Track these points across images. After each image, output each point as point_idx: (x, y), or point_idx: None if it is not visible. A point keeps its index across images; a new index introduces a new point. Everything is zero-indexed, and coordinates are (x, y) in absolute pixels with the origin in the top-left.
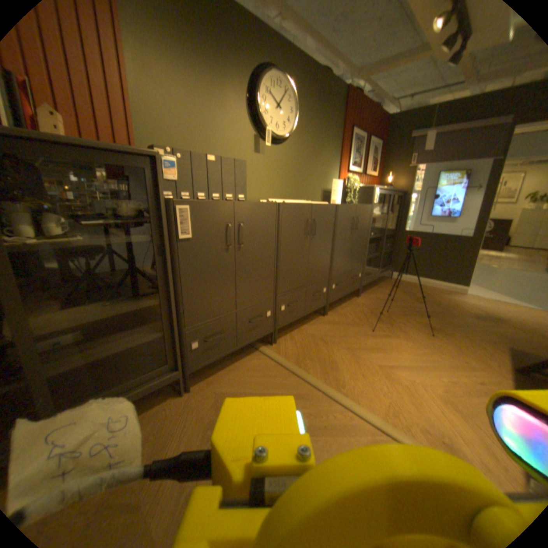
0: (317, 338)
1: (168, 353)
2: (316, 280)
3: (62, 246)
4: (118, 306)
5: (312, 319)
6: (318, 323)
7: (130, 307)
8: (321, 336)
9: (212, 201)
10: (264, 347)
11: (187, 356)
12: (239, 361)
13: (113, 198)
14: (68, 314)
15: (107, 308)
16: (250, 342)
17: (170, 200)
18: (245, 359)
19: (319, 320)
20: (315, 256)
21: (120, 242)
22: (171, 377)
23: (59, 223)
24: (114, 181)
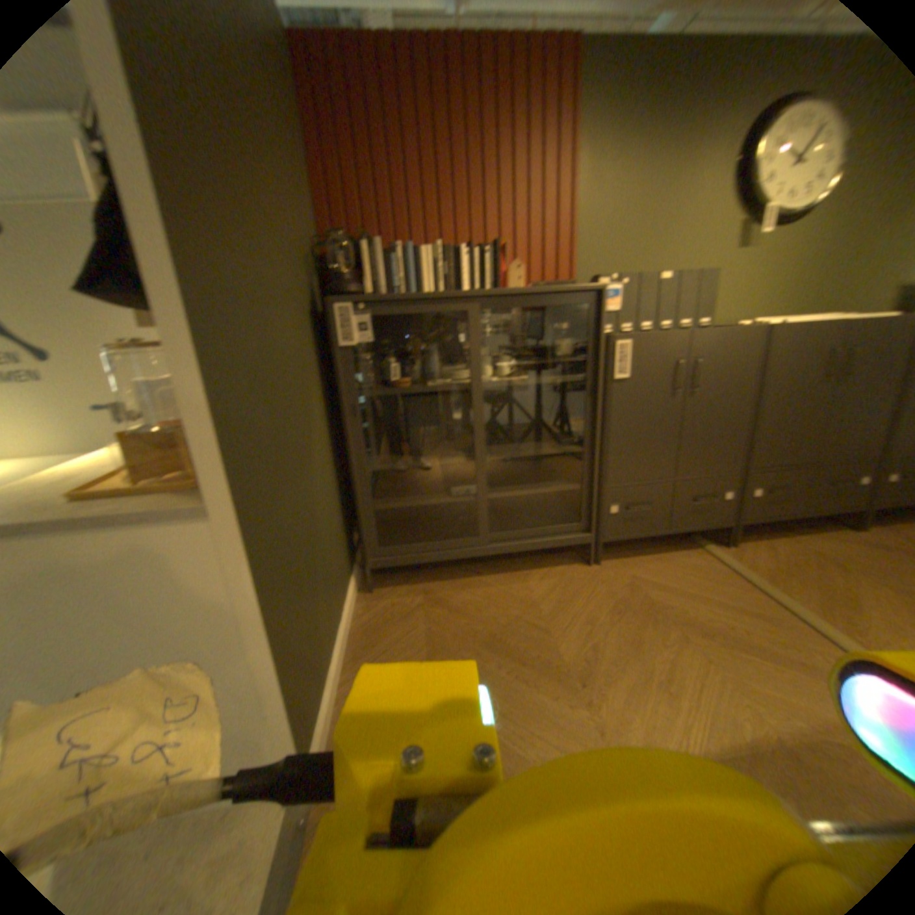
0: (827, 561)
1: (582, 511)
2: (845, 460)
3: (512, 385)
4: (543, 447)
5: (826, 533)
6: (840, 542)
7: (554, 450)
8: (838, 561)
9: (661, 332)
10: (714, 548)
11: (603, 521)
12: (669, 554)
13: (552, 338)
14: (503, 448)
15: (533, 447)
16: (691, 532)
17: (610, 335)
18: (679, 554)
19: (842, 537)
20: (848, 415)
21: (555, 381)
22: (582, 539)
23: (508, 364)
24: (557, 320)
